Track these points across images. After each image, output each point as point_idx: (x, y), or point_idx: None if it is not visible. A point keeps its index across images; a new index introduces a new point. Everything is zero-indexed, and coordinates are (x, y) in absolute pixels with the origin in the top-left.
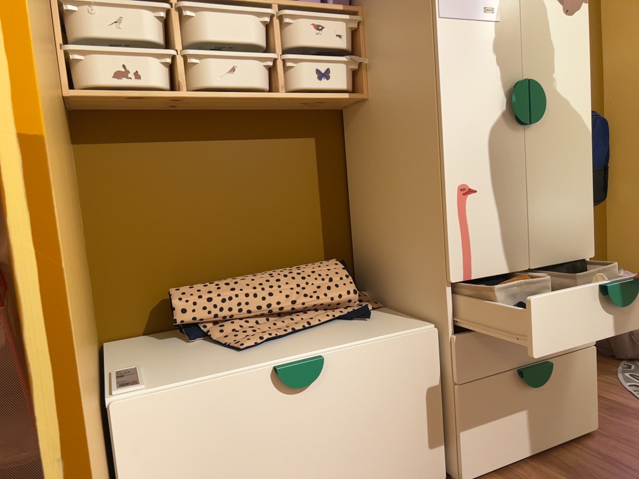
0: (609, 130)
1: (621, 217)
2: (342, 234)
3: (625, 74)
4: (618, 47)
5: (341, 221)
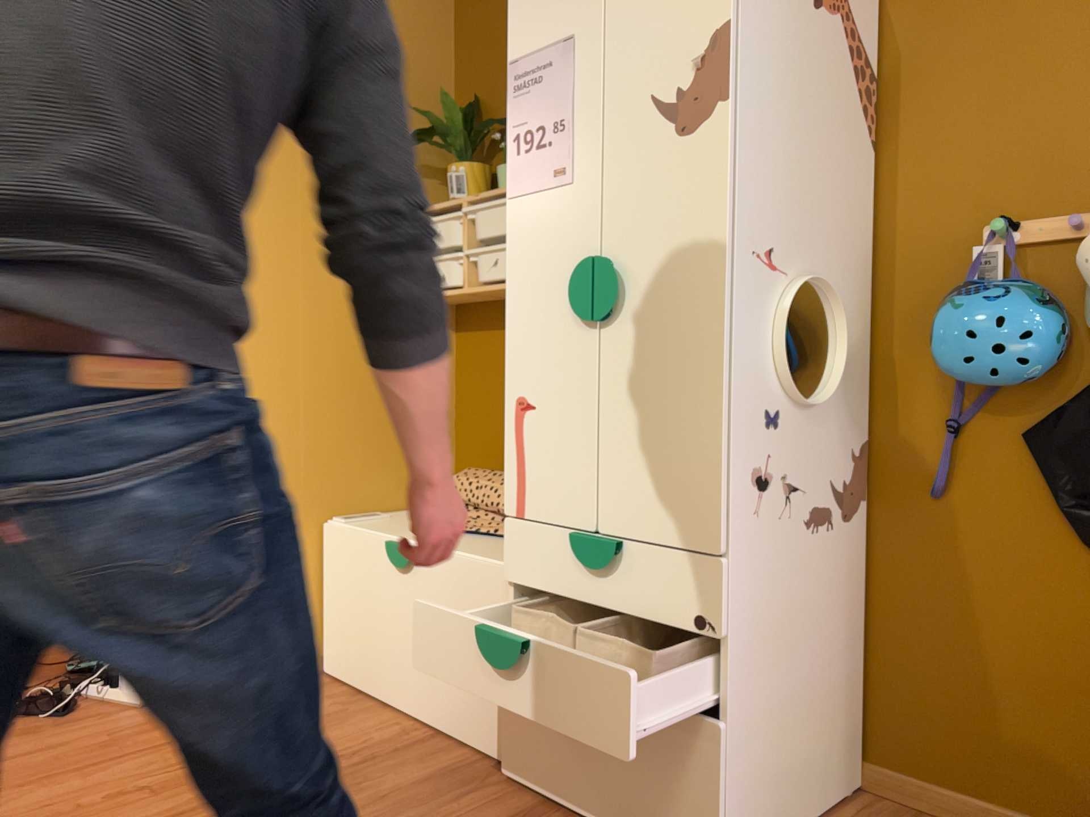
0: None
1: None
2: None
3: None
4: None
5: None
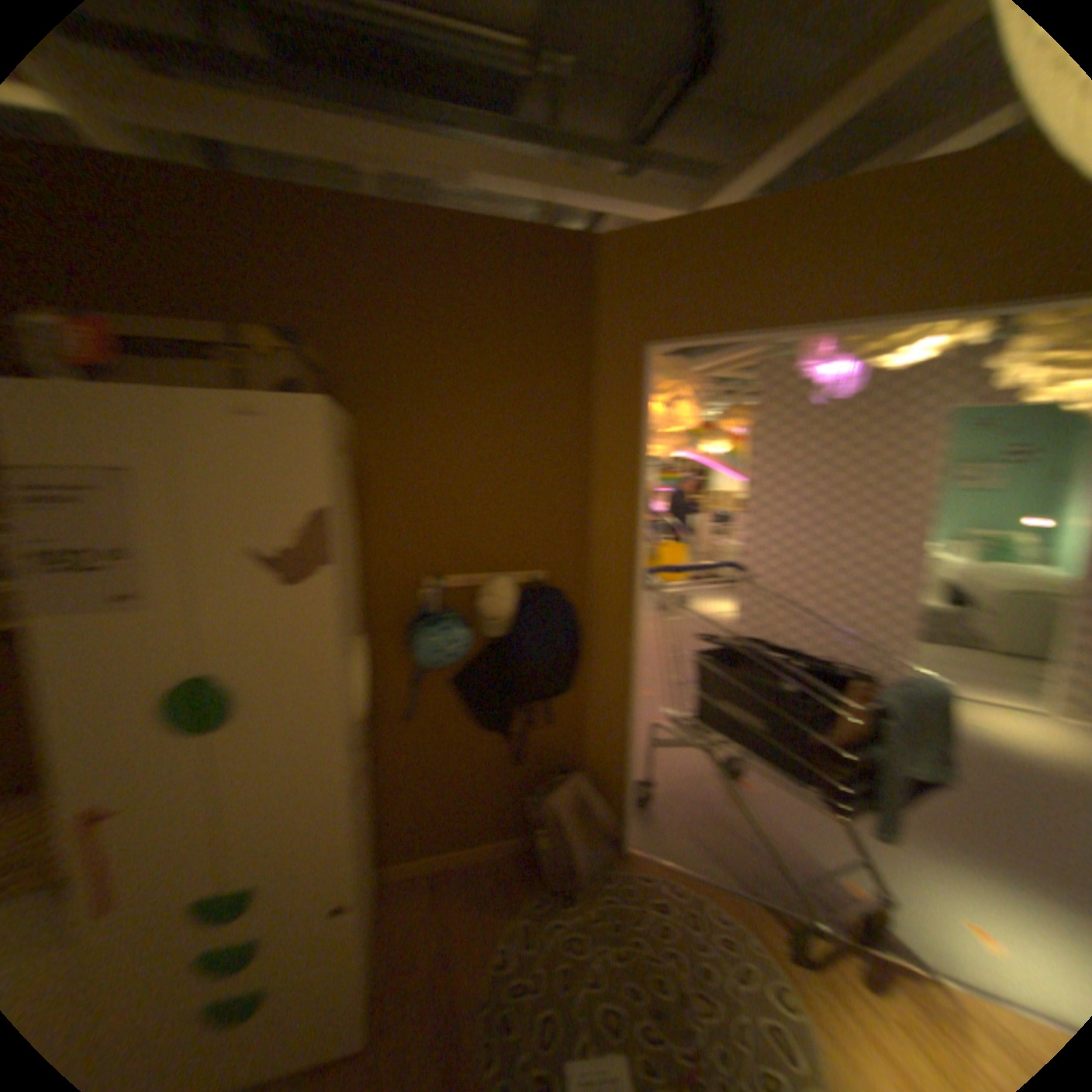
0: (588, 608)
1: (595, 711)
2: None
3: (607, 546)
4: (601, 512)
5: None
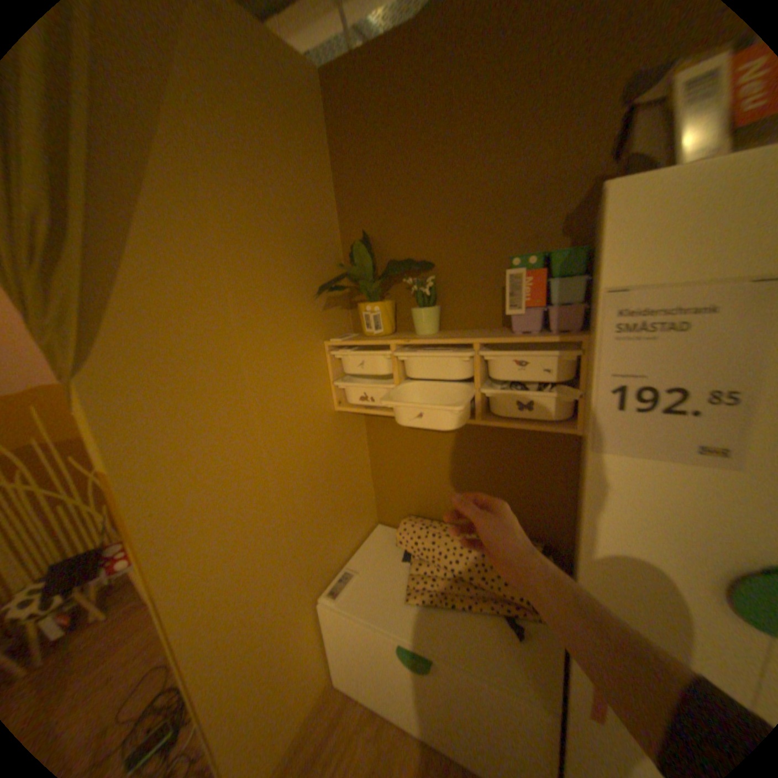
0: None
1: None
2: (563, 523)
3: None
4: None
5: (564, 512)
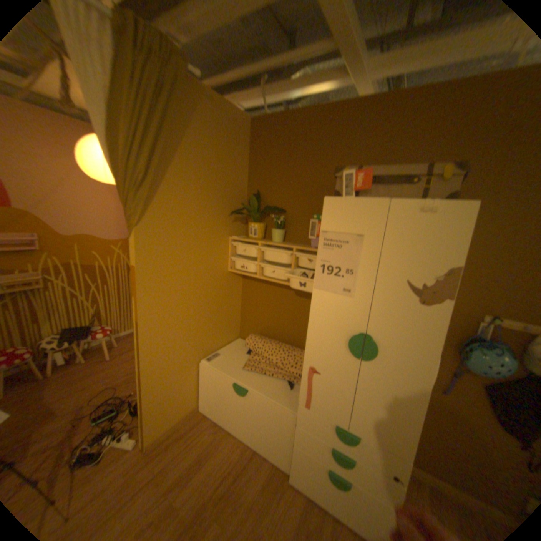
0: None
1: None
2: None
3: None
4: None
5: None
